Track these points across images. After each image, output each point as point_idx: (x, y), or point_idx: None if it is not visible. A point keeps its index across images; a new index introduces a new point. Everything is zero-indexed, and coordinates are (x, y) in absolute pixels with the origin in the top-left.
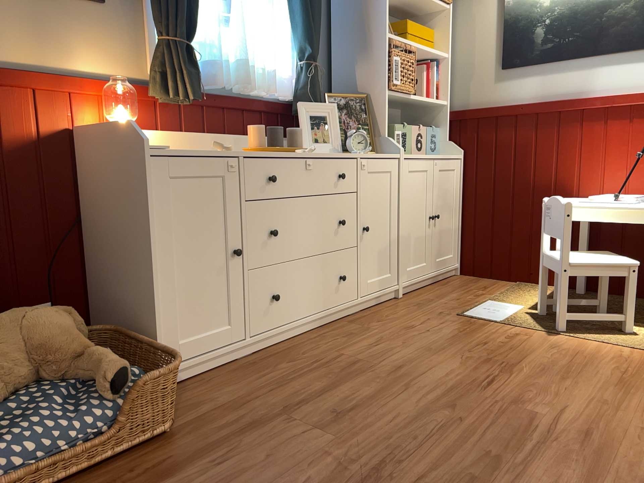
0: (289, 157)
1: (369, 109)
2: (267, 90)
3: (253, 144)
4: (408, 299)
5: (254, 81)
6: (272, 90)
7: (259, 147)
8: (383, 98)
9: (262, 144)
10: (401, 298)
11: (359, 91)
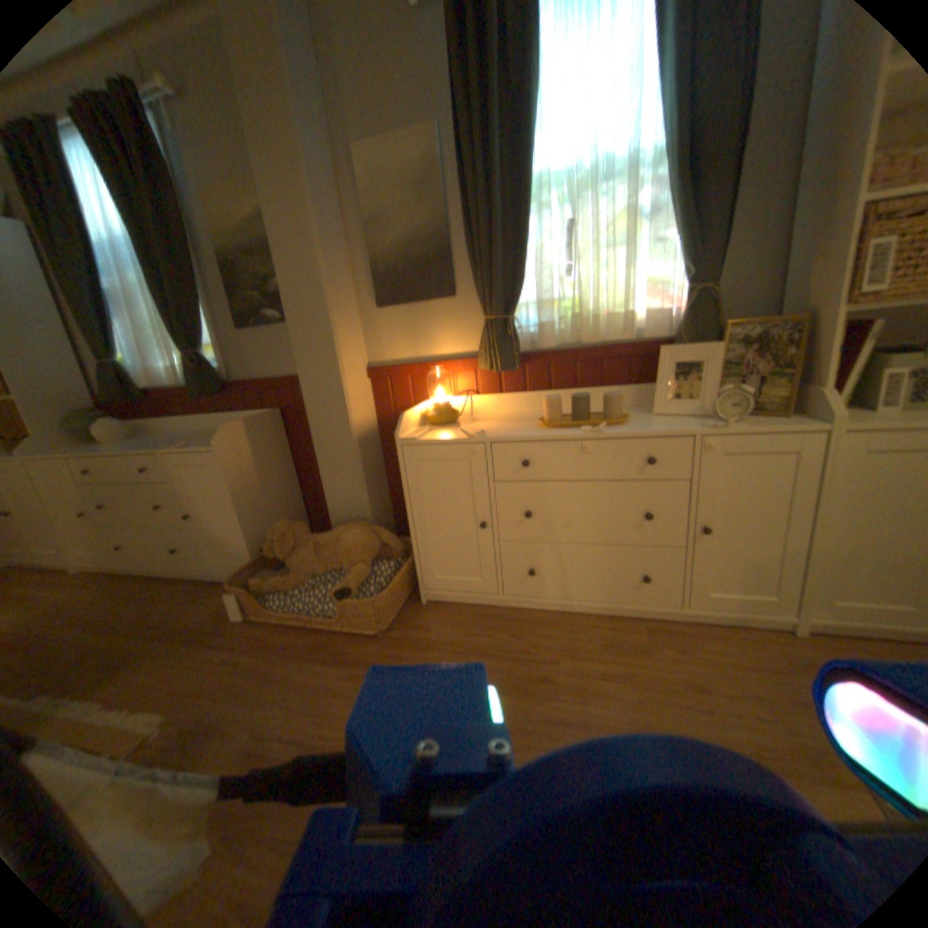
0: (558, 440)
1: (816, 337)
2: (621, 336)
3: (546, 416)
4: (812, 648)
5: (612, 326)
6: (625, 336)
7: (546, 421)
8: (835, 320)
9: (555, 416)
10: (804, 639)
11: (810, 305)
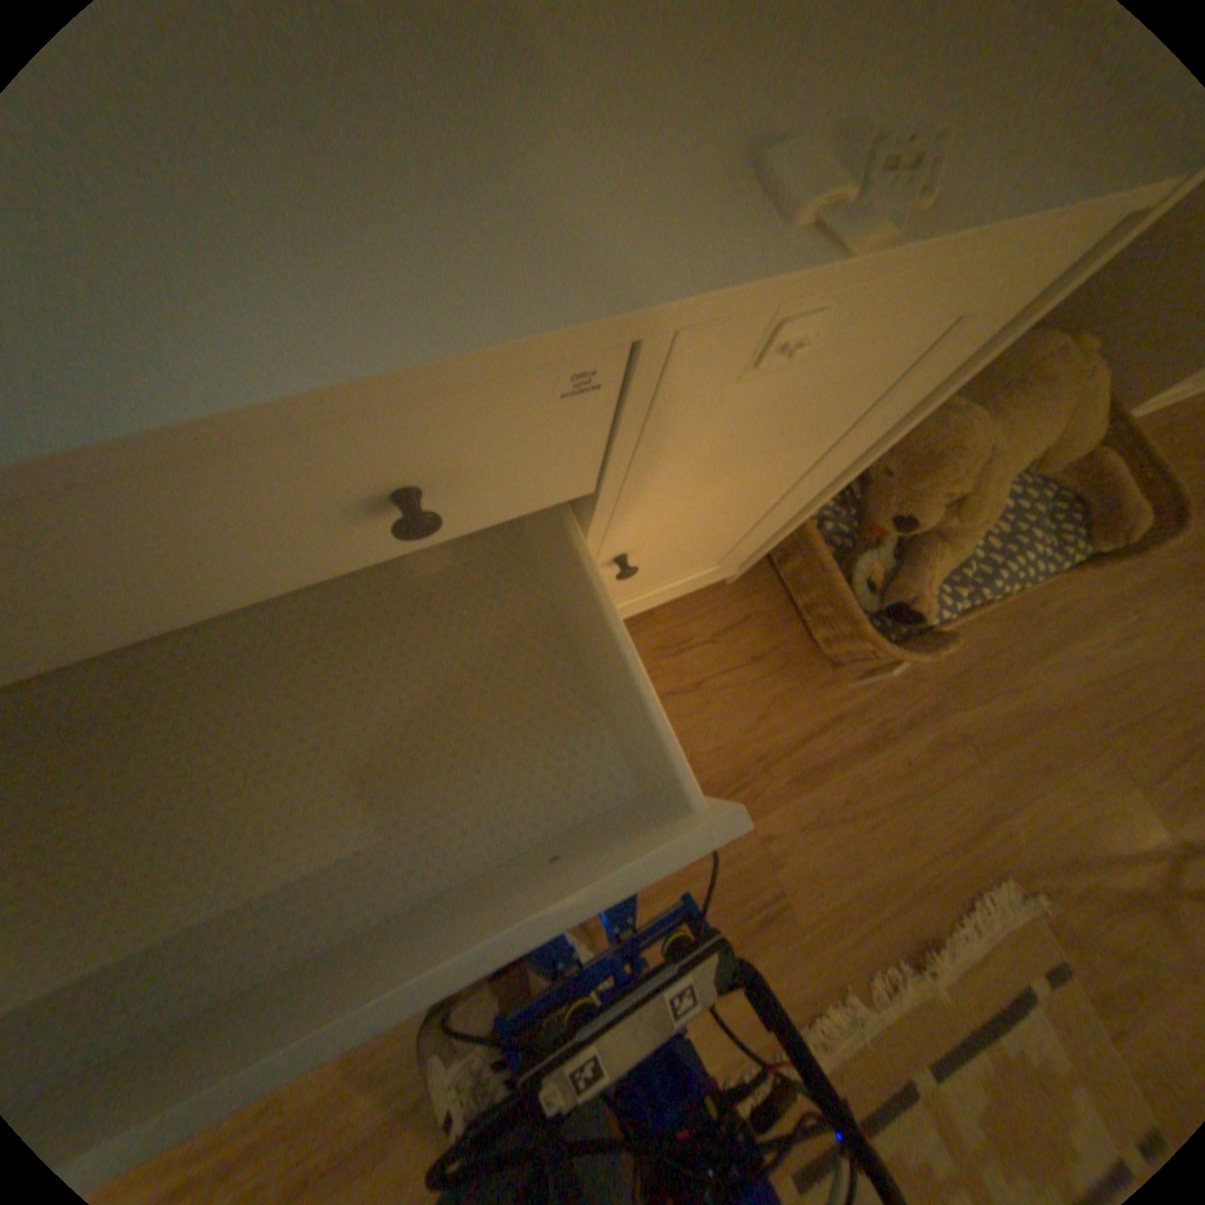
0: None
1: None
2: None
3: None
4: None
5: None
6: None
7: None
8: None
9: None
10: None
11: None
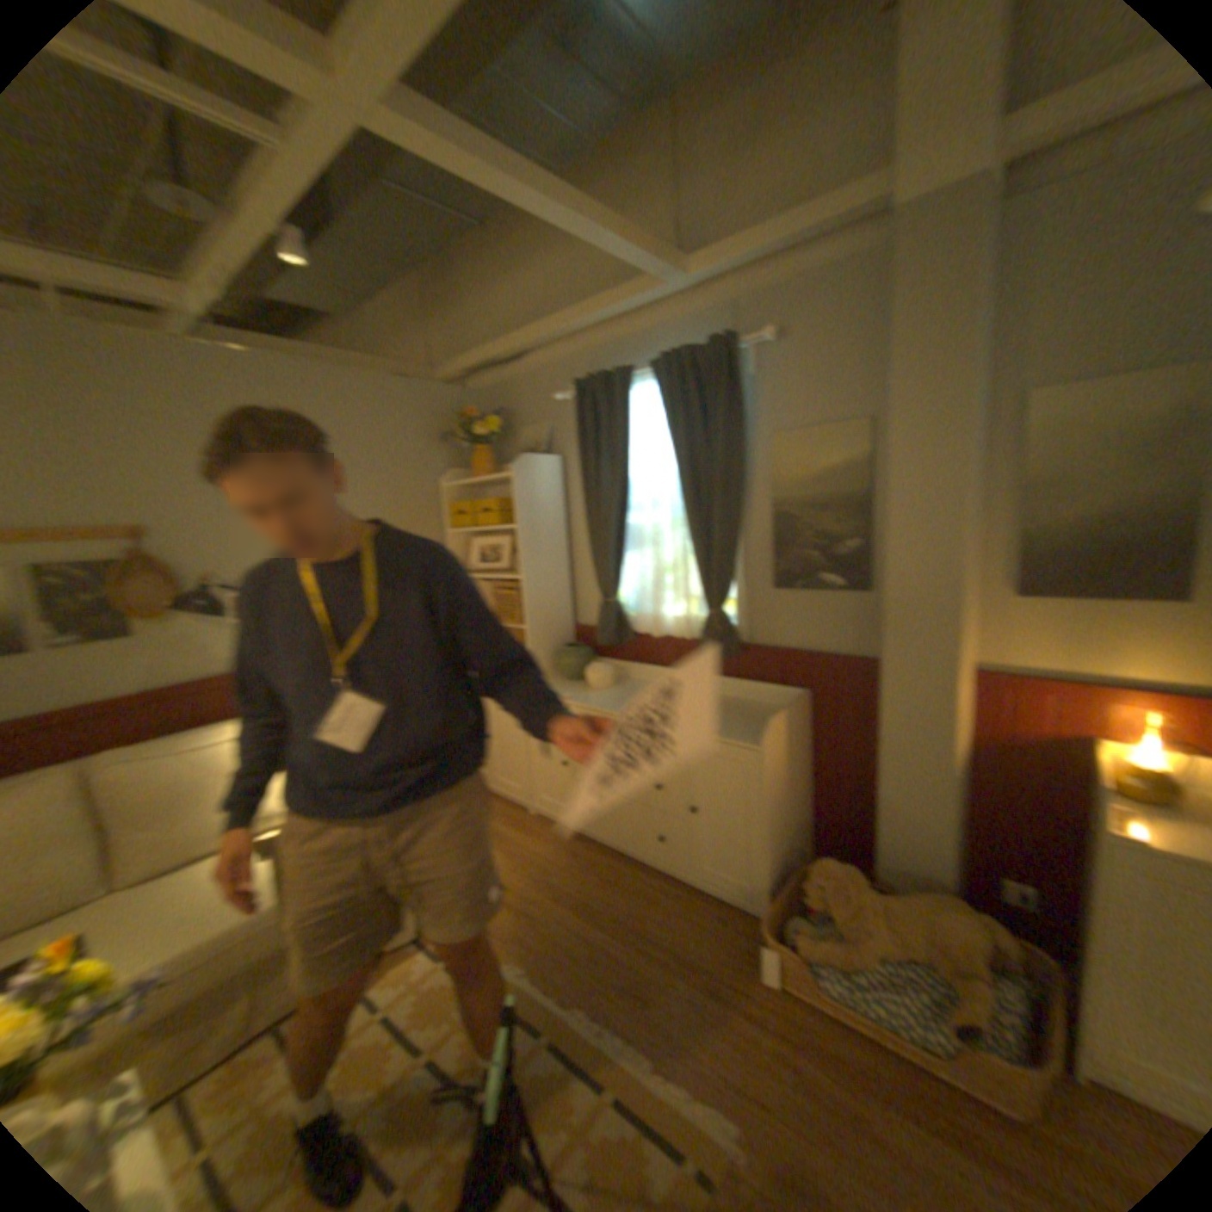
0: None
1: None
2: None
3: None
4: None
5: None
6: None
7: None
8: None
9: None
10: None
11: None
